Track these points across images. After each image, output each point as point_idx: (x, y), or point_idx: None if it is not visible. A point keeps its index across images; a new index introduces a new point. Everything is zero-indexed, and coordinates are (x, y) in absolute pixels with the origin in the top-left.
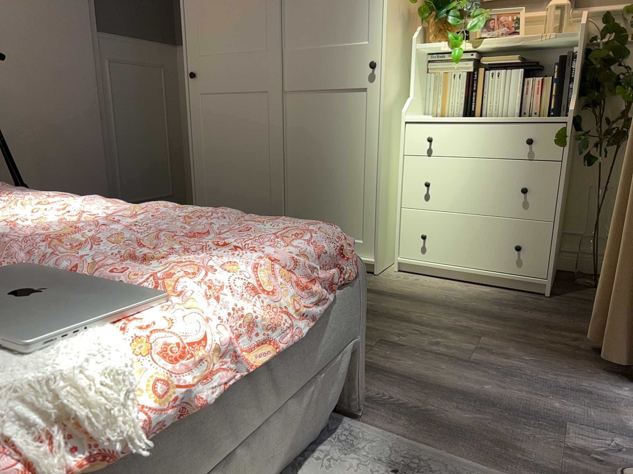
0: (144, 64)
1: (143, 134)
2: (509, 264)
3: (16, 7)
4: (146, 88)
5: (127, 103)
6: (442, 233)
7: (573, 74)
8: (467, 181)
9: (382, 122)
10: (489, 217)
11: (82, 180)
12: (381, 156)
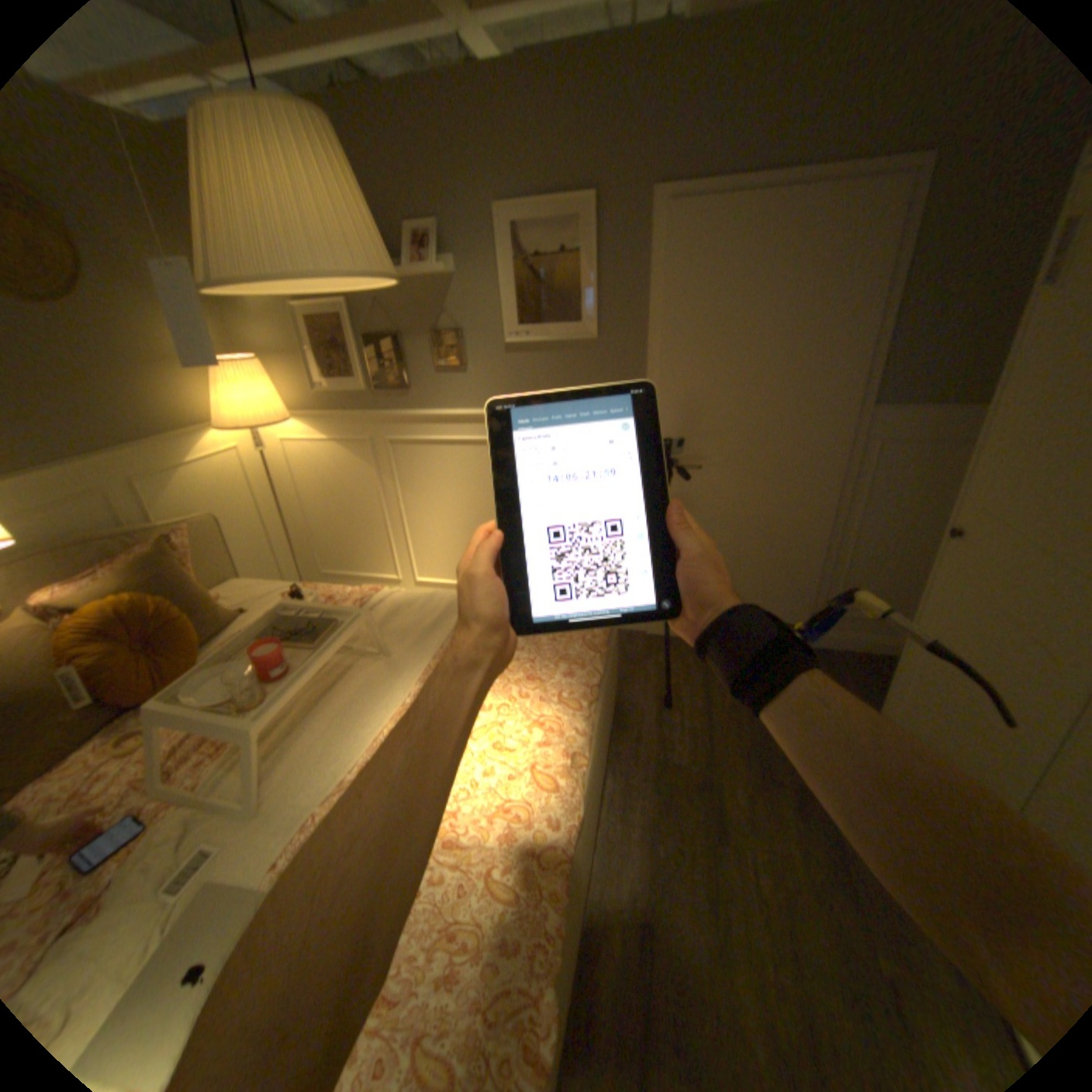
0: (956, 441)
1: (909, 540)
2: None
3: (751, 396)
4: (944, 477)
5: (895, 498)
6: None
7: None
8: None
9: None
10: None
11: (780, 584)
12: None
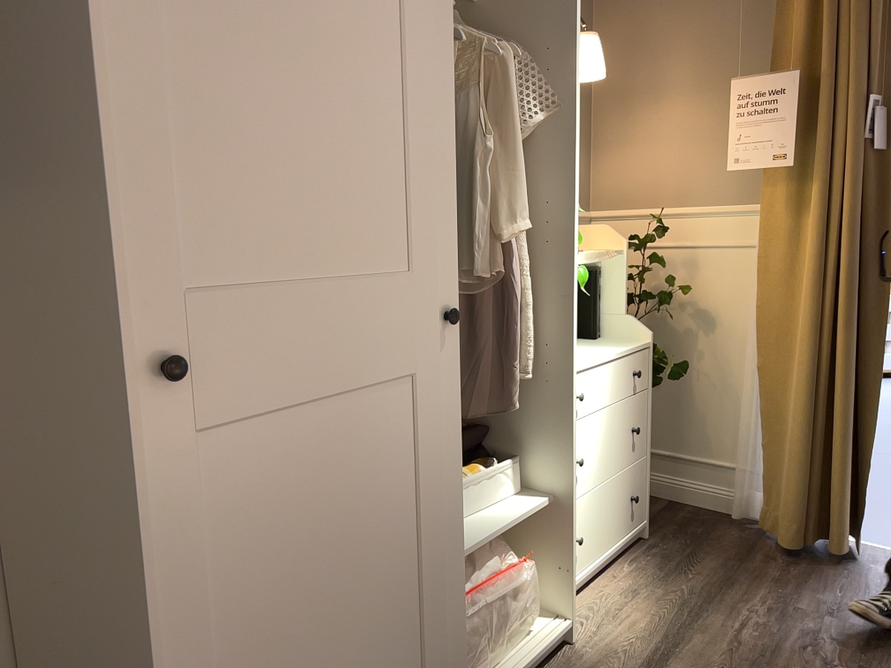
0: None
1: None
2: (628, 522)
3: None
4: None
5: None
6: (588, 523)
7: (601, 291)
8: (603, 440)
9: (574, 388)
10: (616, 475)
11: None
12: (573, 443)
